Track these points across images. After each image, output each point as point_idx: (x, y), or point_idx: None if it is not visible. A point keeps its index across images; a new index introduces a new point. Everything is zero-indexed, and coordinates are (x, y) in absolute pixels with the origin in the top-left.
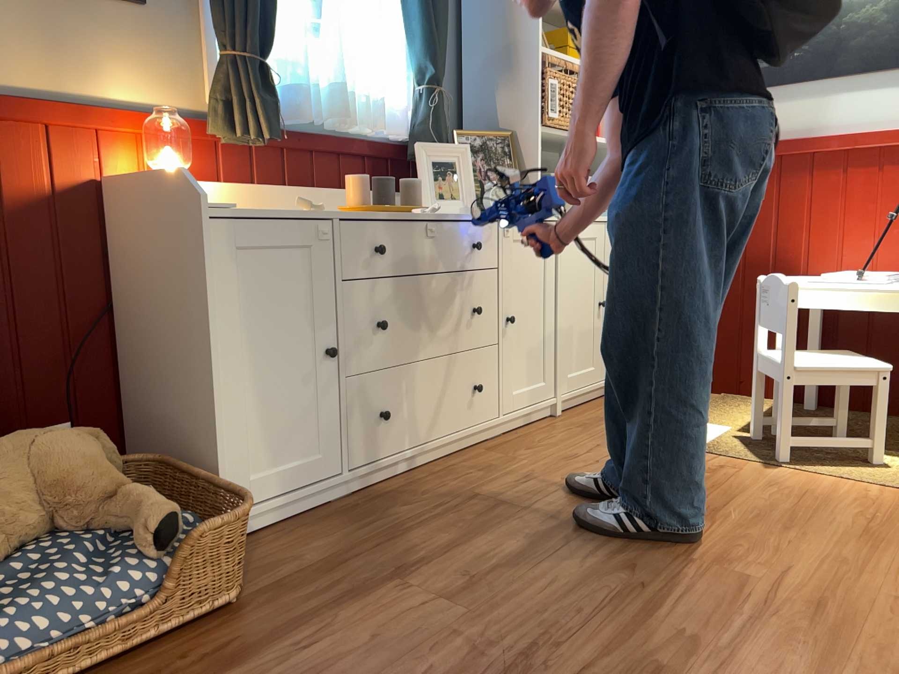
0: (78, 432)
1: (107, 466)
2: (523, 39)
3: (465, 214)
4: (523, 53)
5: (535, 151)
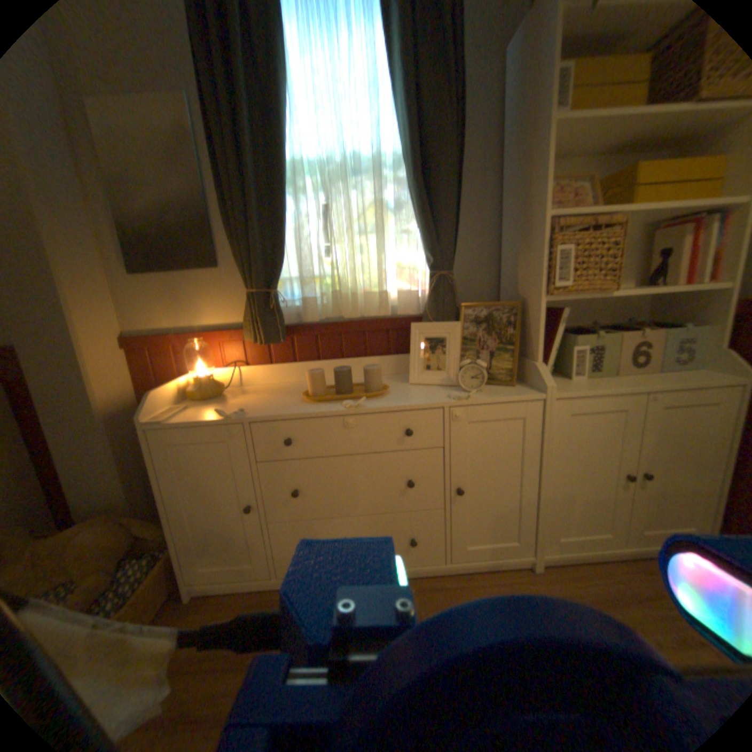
0: (115, 526)
1: (120, 548)
2: (537, 204)
3: (407, 402)
4: (536, 219)
5: (539, 322)
